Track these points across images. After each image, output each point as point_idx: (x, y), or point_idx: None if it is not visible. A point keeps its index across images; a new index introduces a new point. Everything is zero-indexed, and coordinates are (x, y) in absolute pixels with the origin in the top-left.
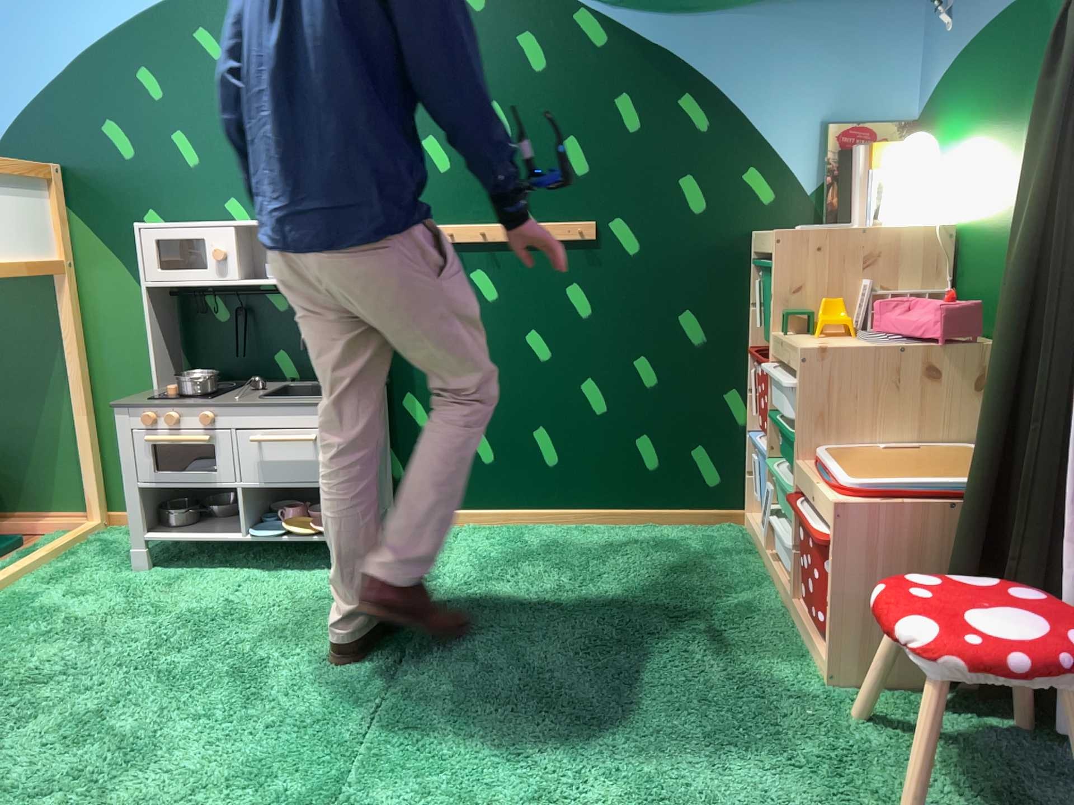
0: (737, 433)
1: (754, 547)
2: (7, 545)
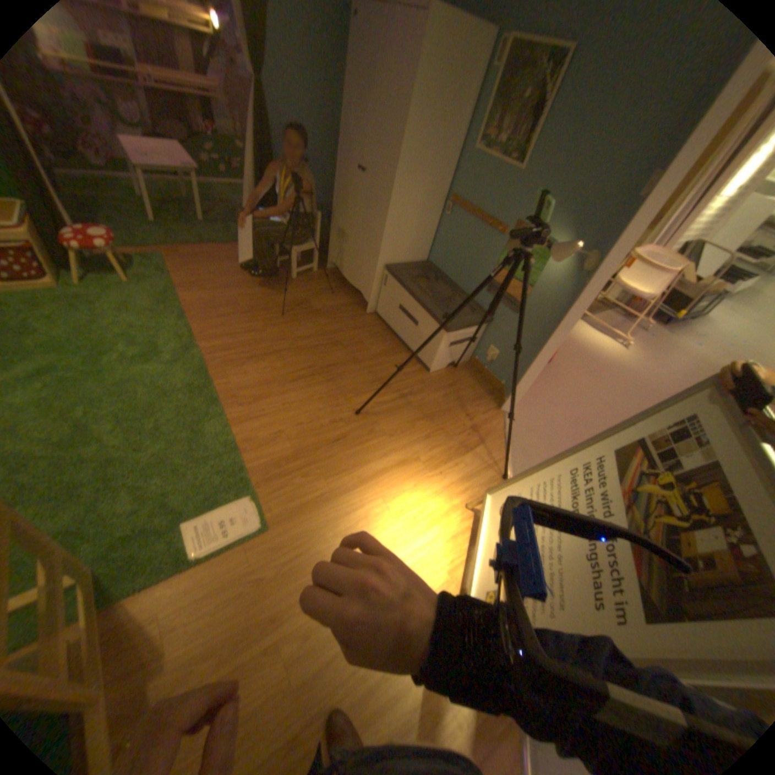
0: None
1: None
2: None
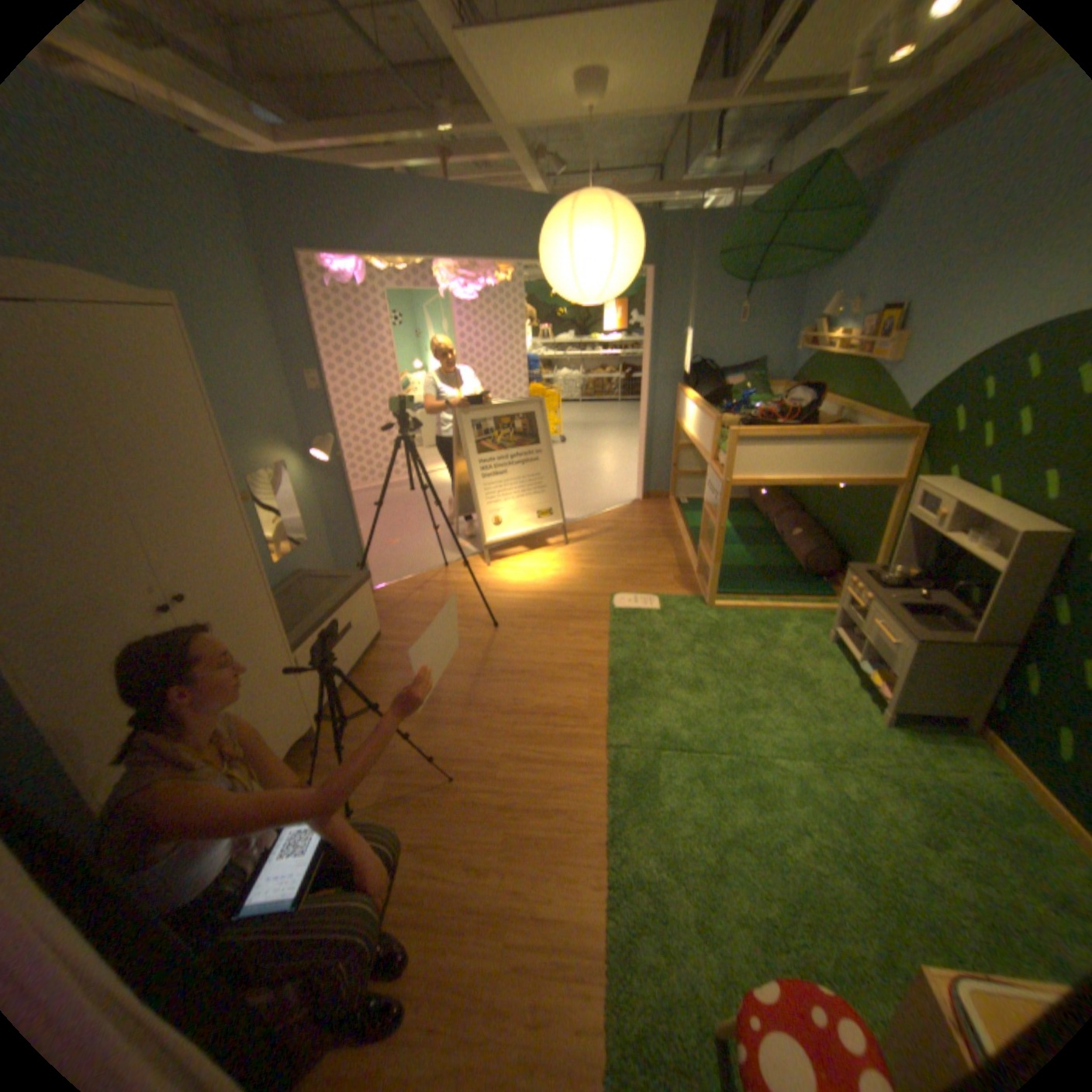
0: None
1: None
2: (825, 595)
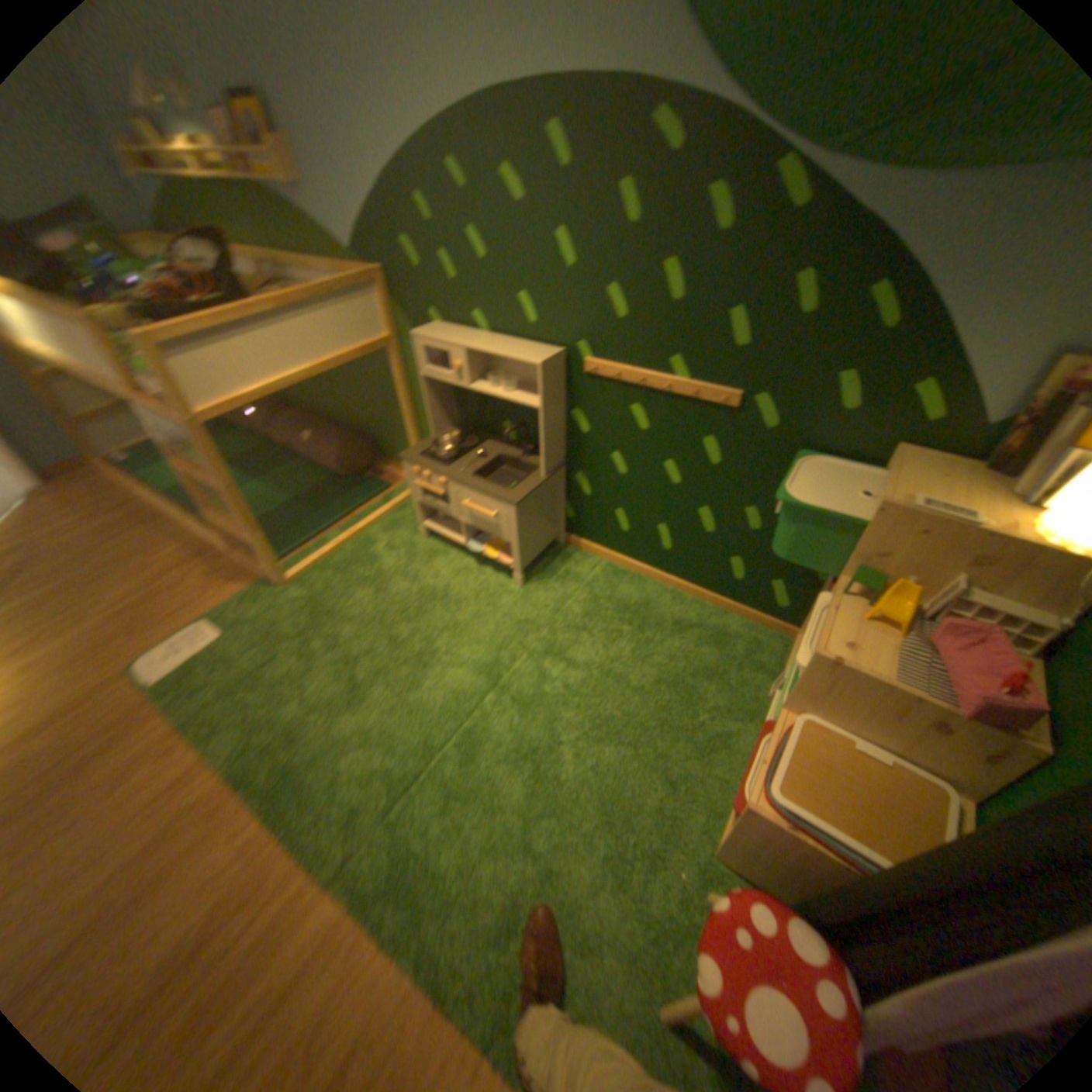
0: (814, 588)
1: (781, 674)
2: (382, 489)
